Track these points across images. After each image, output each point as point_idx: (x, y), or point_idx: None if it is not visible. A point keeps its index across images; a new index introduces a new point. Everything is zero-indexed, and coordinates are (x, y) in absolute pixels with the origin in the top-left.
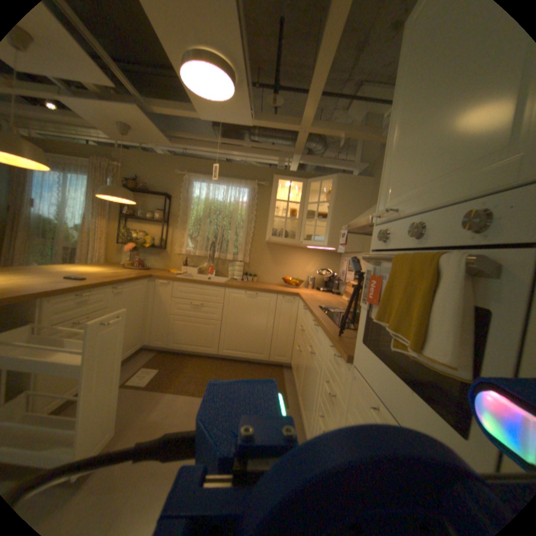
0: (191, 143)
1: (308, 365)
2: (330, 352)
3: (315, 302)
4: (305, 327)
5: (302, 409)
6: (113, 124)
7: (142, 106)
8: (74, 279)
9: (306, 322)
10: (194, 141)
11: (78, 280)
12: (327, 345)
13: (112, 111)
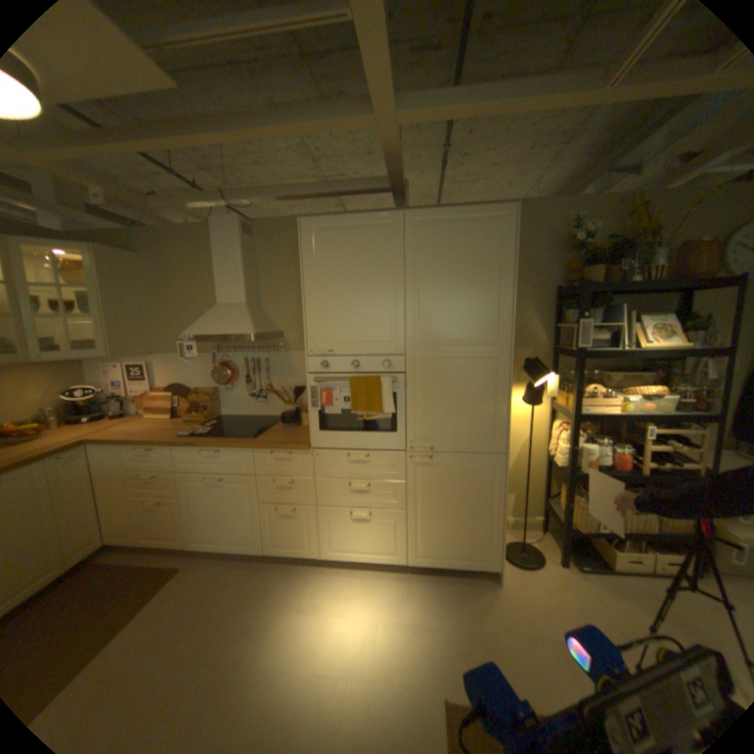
0: None
1: (207, 497)
2: (267, 458)
3: (146, 435)
4: (159, 470)
5: (213, 543)
6: None
7: None
8: None
9: (160, 463)
10: None
11: None
12: (253, 457)
13: None
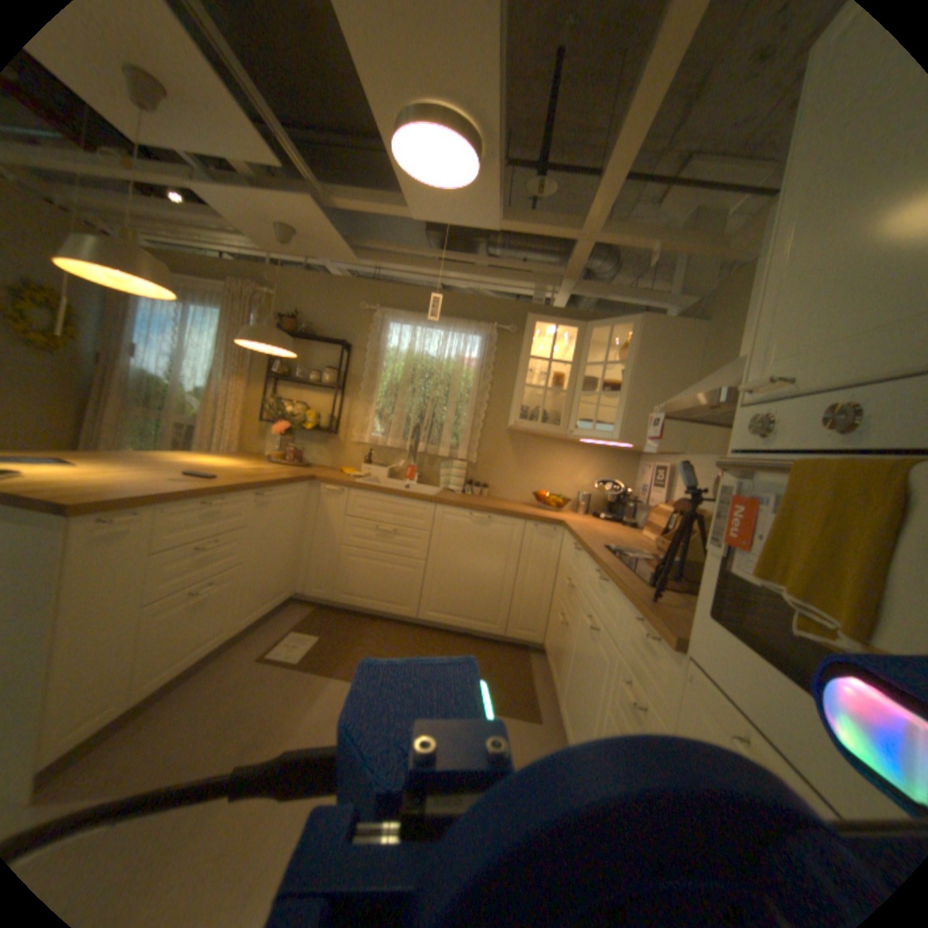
0: (388, 258)
1: (586, 649)
2: (637, 630)
3: (596, 537)
4: (578, 581)
5: (571, 727)
6: (269, 227)
7: (318, 197)
8: (200, 476)
9: (580, 573)
10: (395, 255)
11: (206, 479)
12: (629, 616)
13: (270, 205)
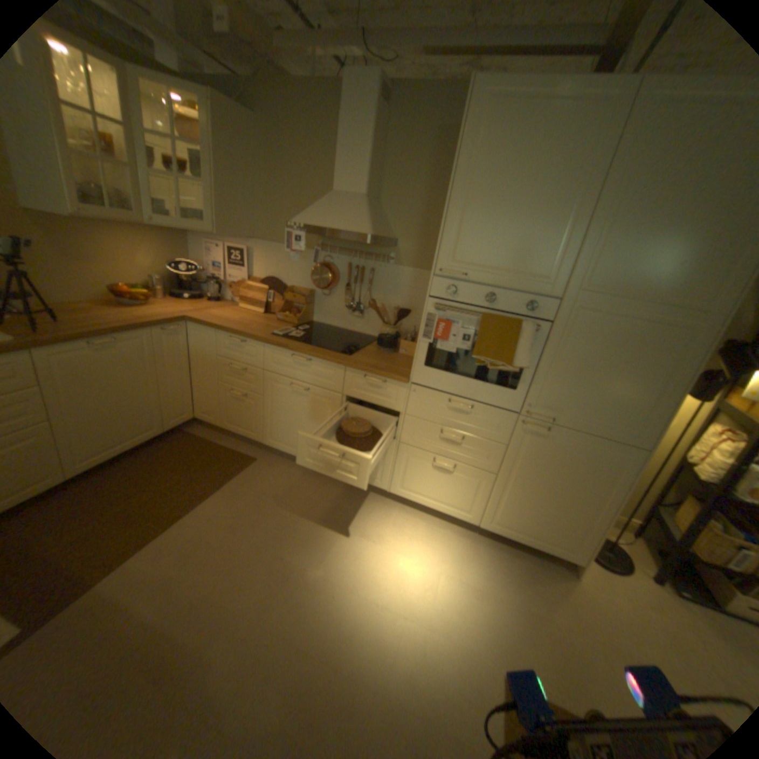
0: None
1: (291, 402)
2: (359, 380)
3: (242, 326)
4: (251, 363)
5: (289, 445)
6: None
7: None
8: None
9: (252, 357)
10: None
11: None
12: (344, 375)
13: None
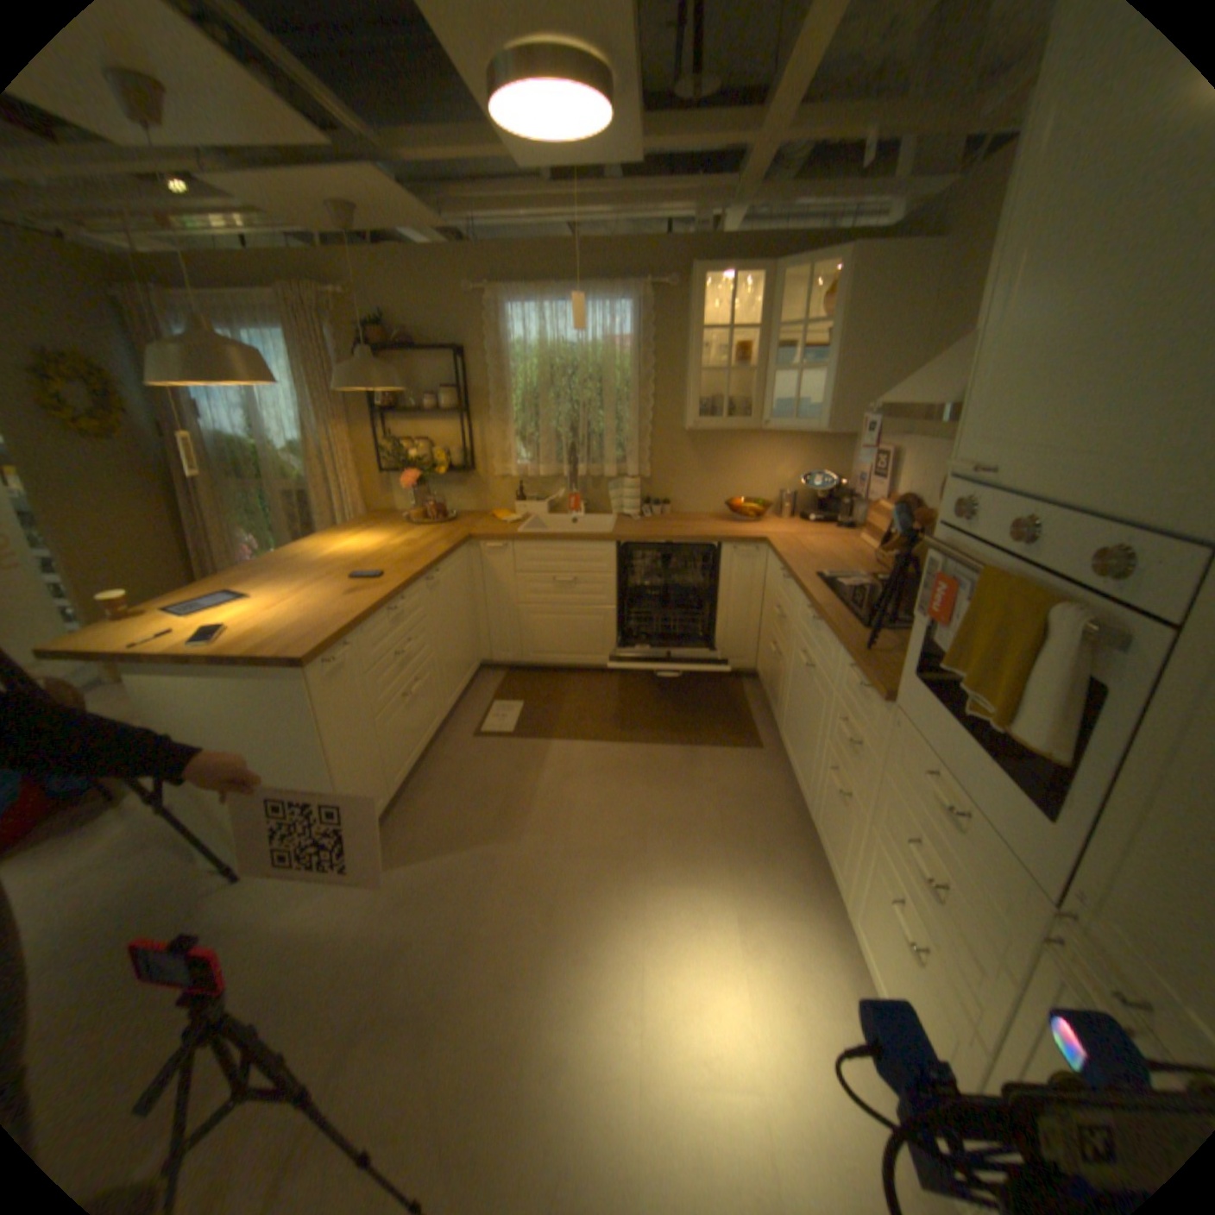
0: (481, 202)
1: (801, 683)
2: (851, 674)
3: (806, 559)
4: (788, 611)
5: (792, 751)
6: (316, 207)
7: (375, 153)
8: (363, 576)
9: (790, 603)
10: (489, 196)
11: (372, 579)
12: (843, 659)
13: (316, 184)
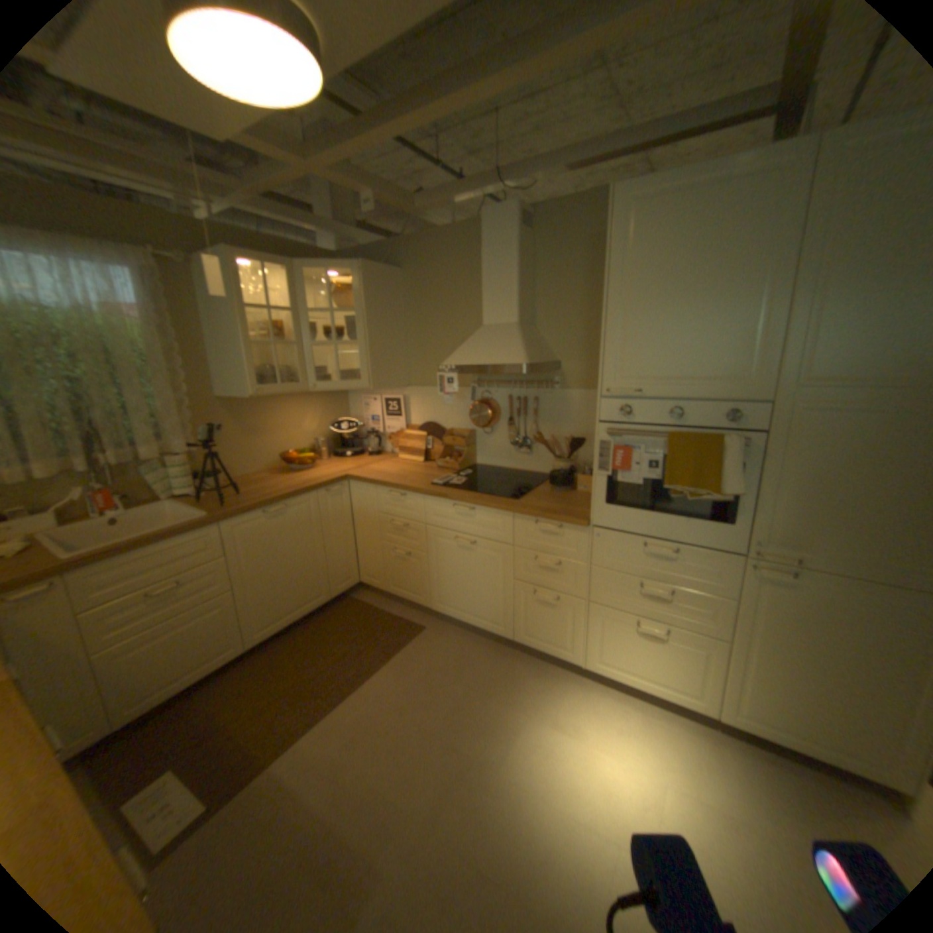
0: None
1: (457, 559)
2: (530, 527)
3: (401, 478)
4: (411, 518)
5: (459, 610)
6: None
7: None
8: None
9: (412, 511)
10: None
11: None
12: (512, 522)
13: None
